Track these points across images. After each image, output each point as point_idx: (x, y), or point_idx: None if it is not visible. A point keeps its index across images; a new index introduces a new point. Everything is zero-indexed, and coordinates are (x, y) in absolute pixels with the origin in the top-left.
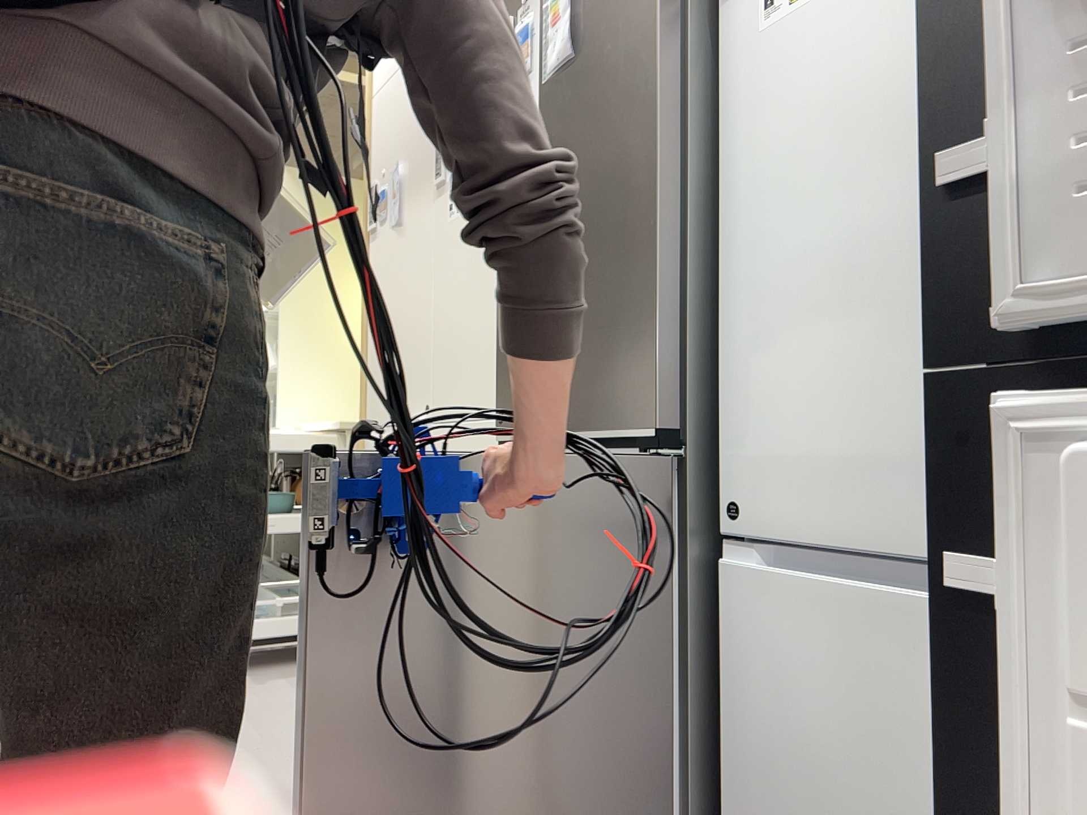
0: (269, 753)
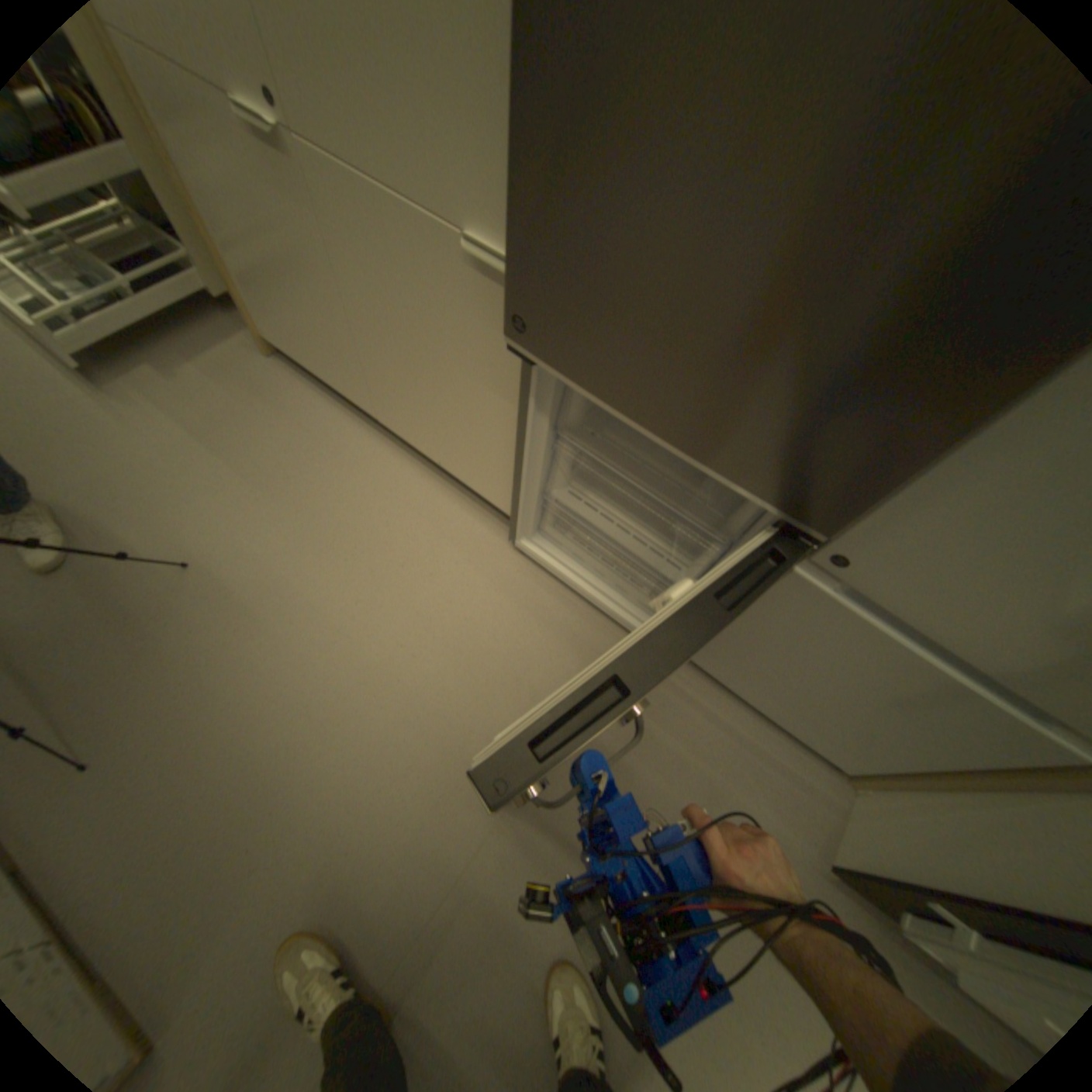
0: (267, 500)
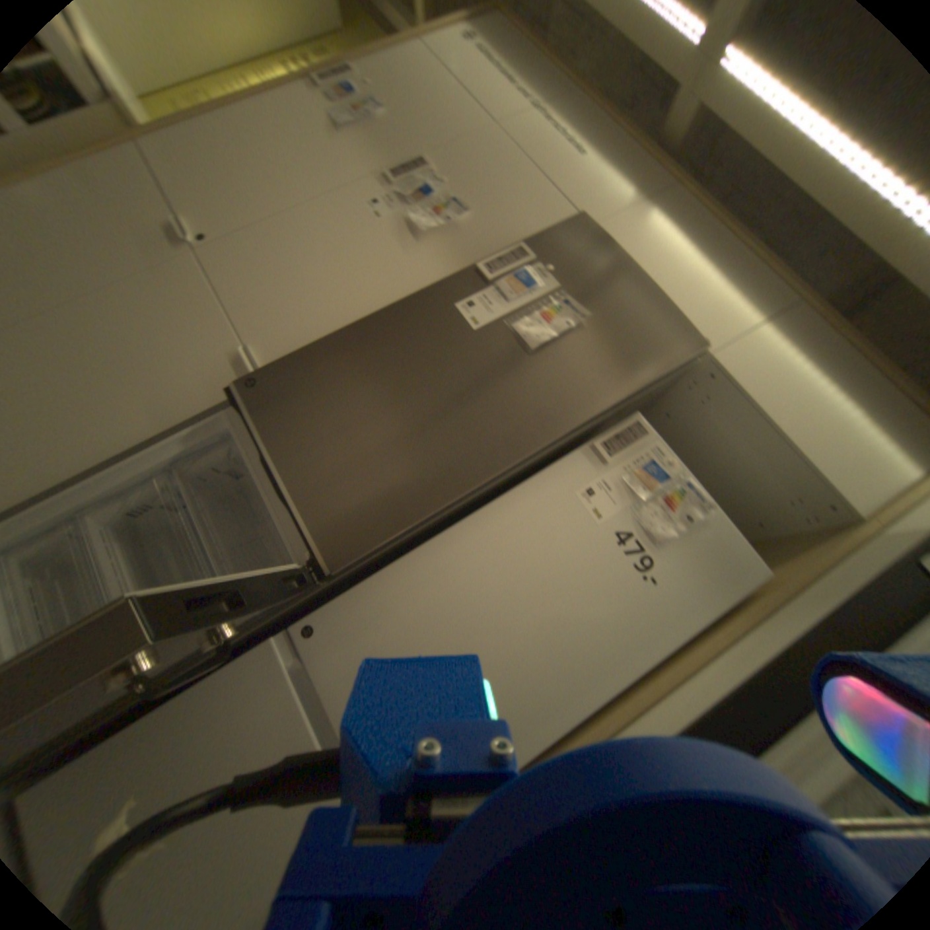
0: None
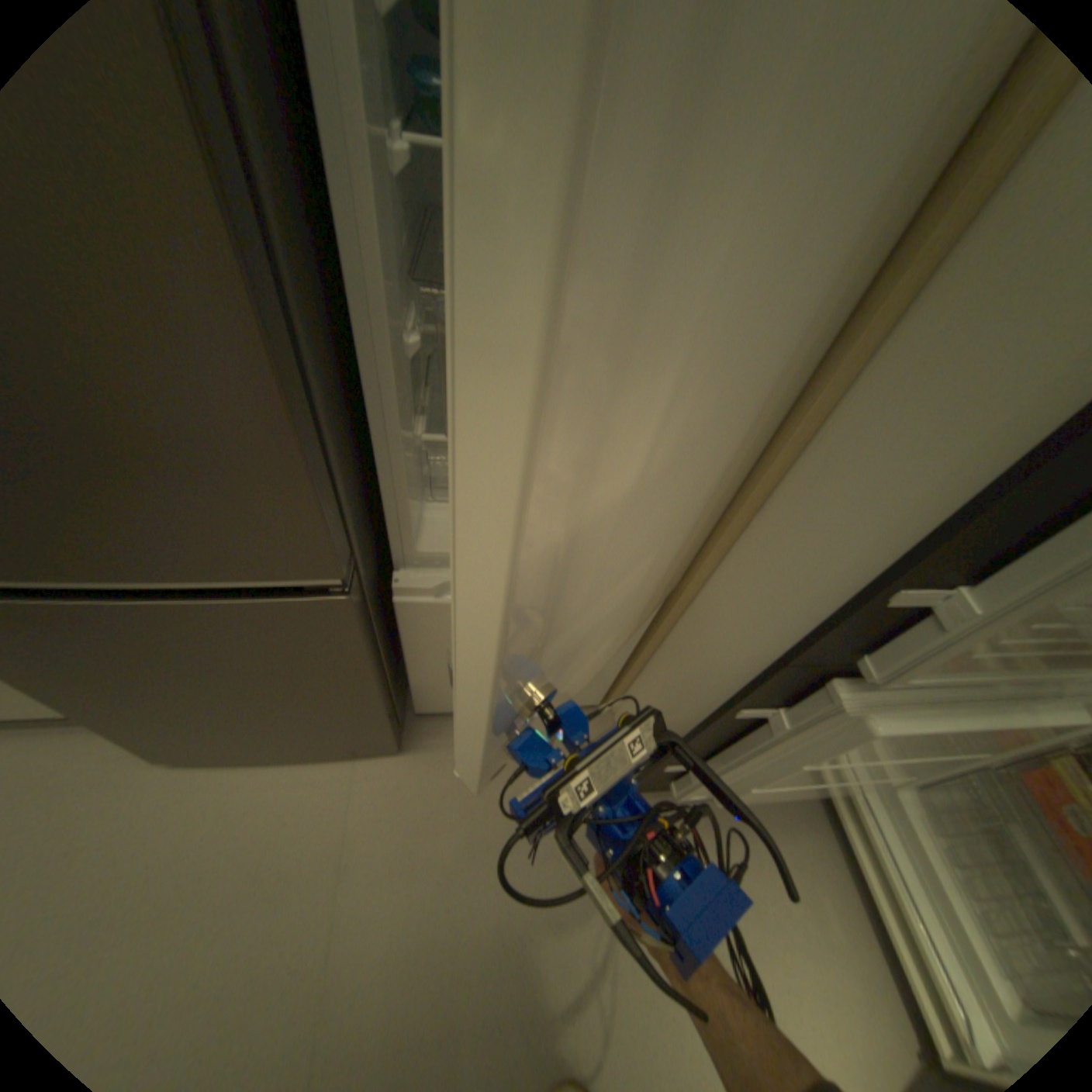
0: None
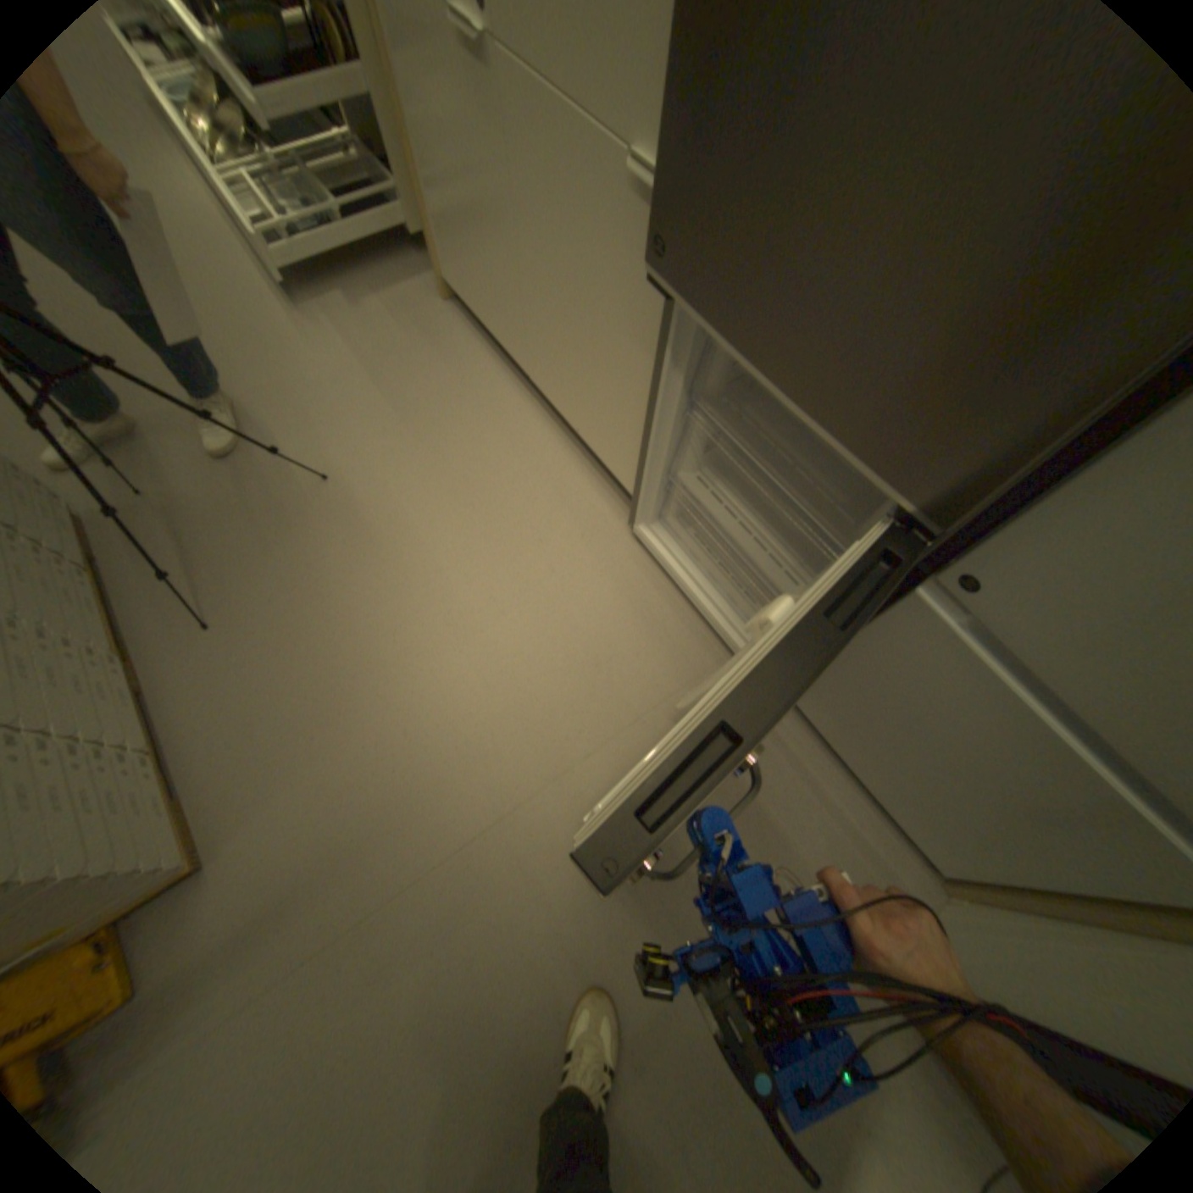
0: (410, 435)
